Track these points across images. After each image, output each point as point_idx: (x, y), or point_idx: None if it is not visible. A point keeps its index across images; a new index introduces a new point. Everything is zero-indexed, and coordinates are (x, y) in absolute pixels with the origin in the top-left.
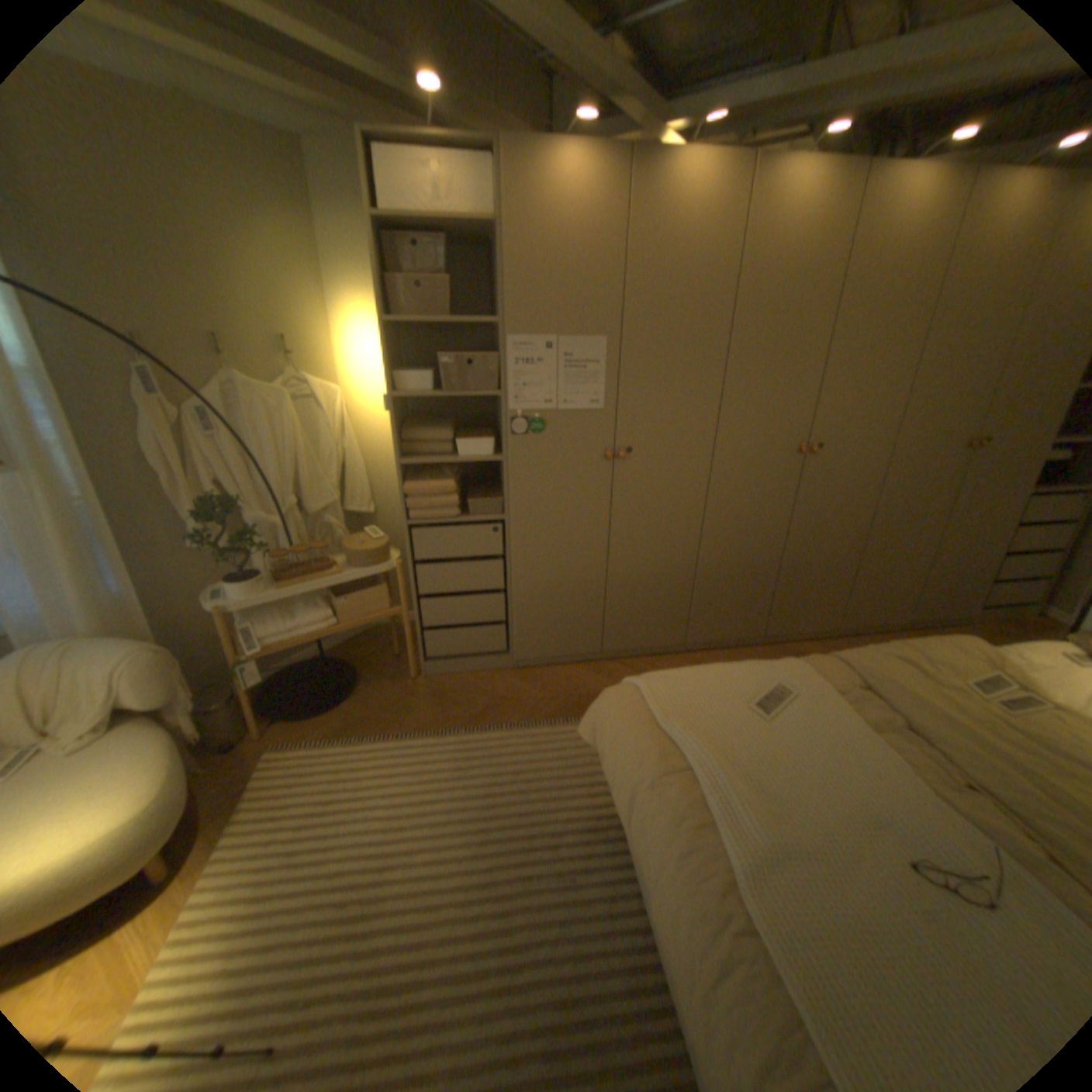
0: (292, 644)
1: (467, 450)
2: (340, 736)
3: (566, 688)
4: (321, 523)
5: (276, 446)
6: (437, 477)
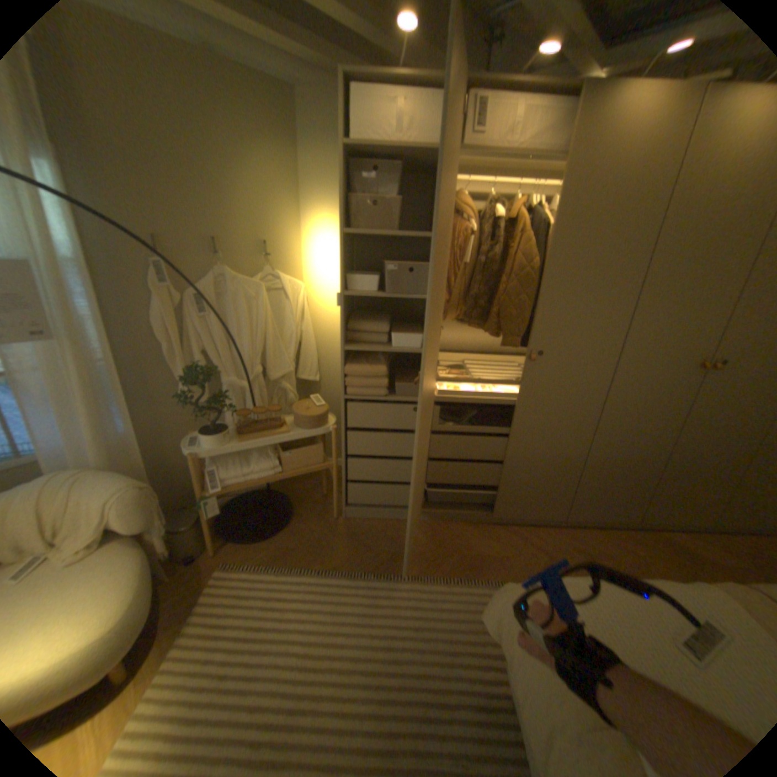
0: (246, 486)
1: (400, 342)
2: (274, 563)
3: (460, 547)
4: (279, 387)
5: (251, 327)
6: (372, 361)
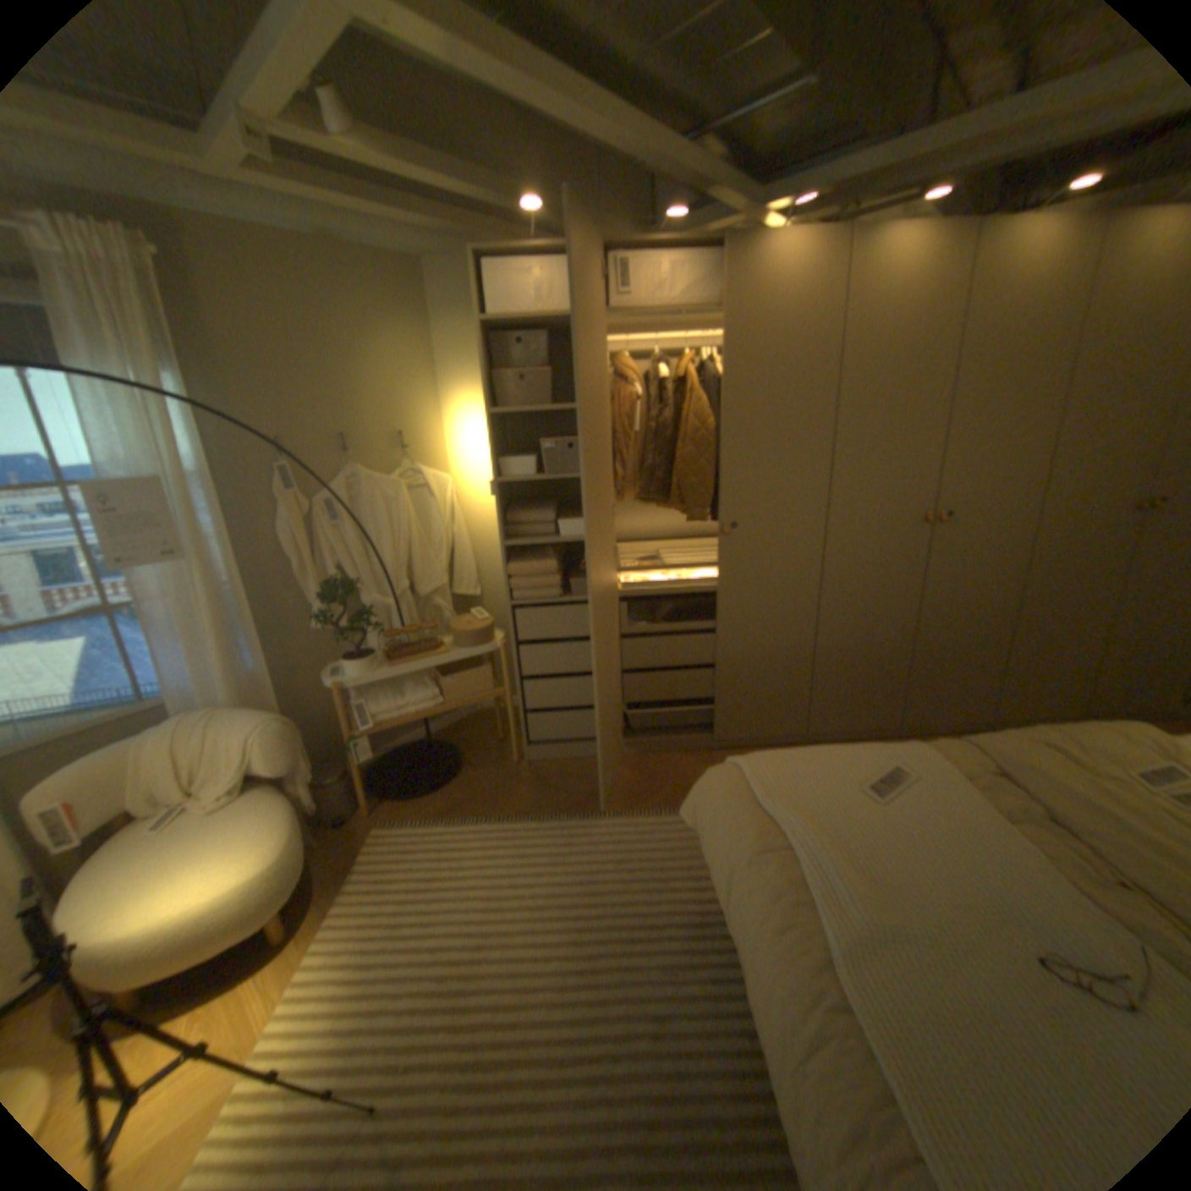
0: (401, 722)
1: (569, 530)
2: (444, 816)
3: (675, 778)
4: (431, 605)
5: (392, 533)
6: (540, 558)
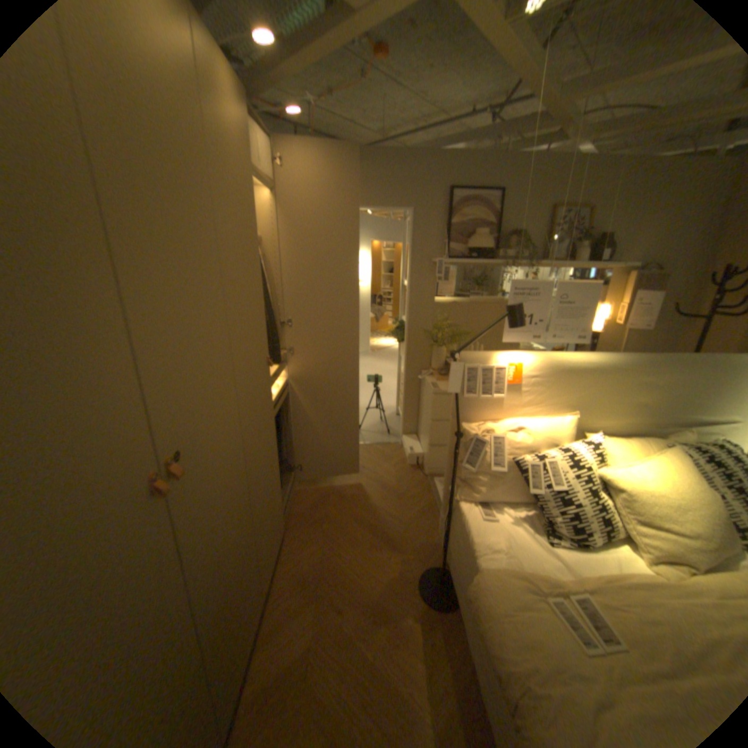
0: None
1: None
2: None
3: None
4: None
5: None
6: None
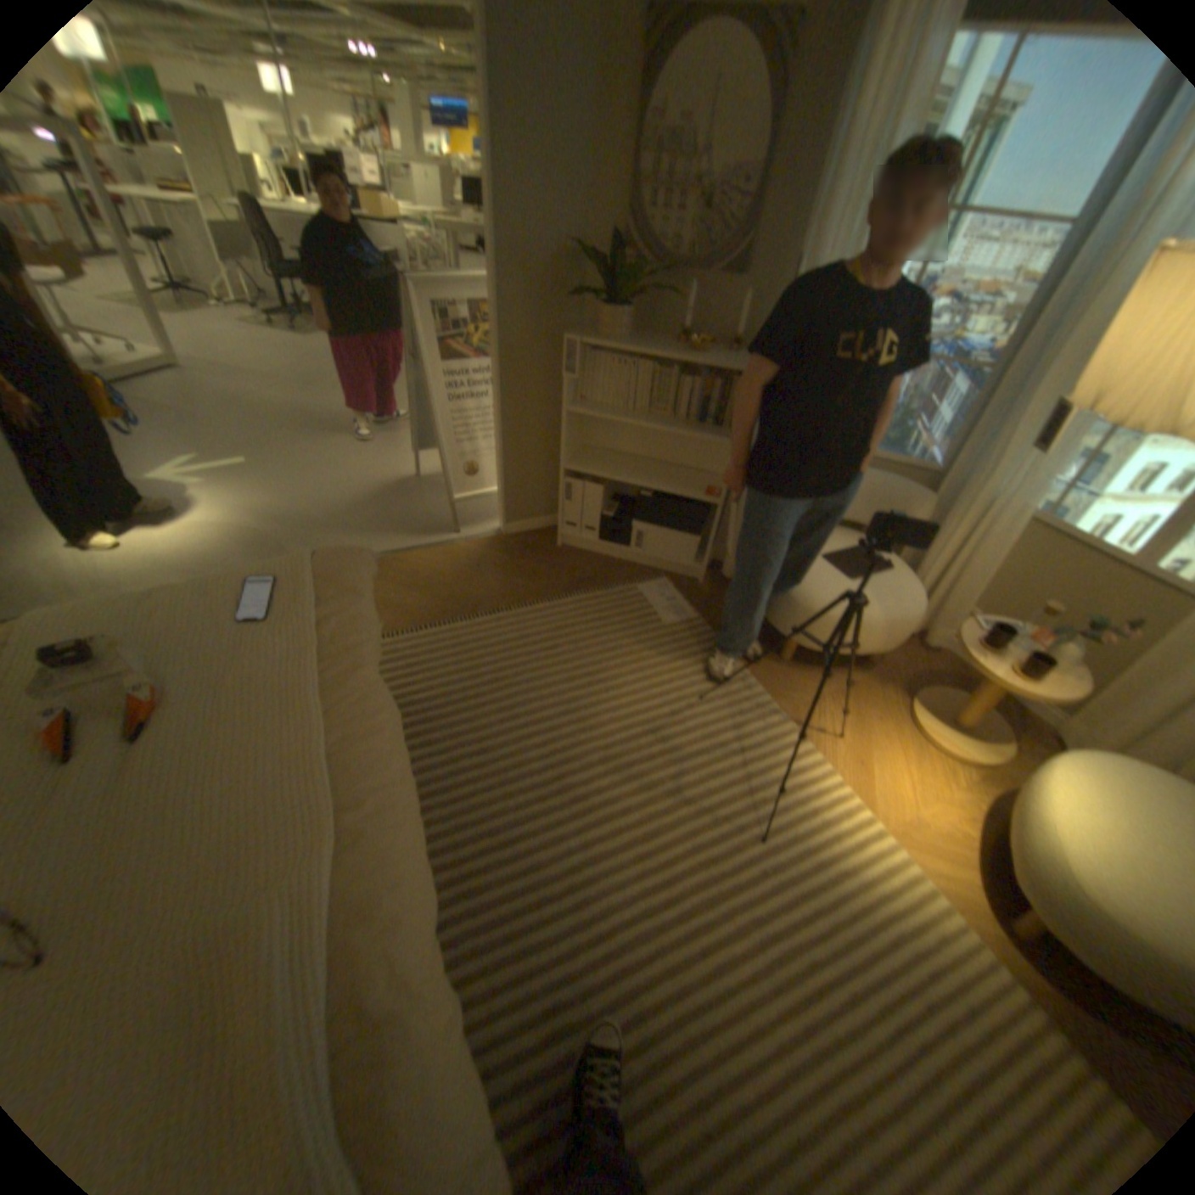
0: None
1: None
2: None
3: None
4: None
5: None
6: None
